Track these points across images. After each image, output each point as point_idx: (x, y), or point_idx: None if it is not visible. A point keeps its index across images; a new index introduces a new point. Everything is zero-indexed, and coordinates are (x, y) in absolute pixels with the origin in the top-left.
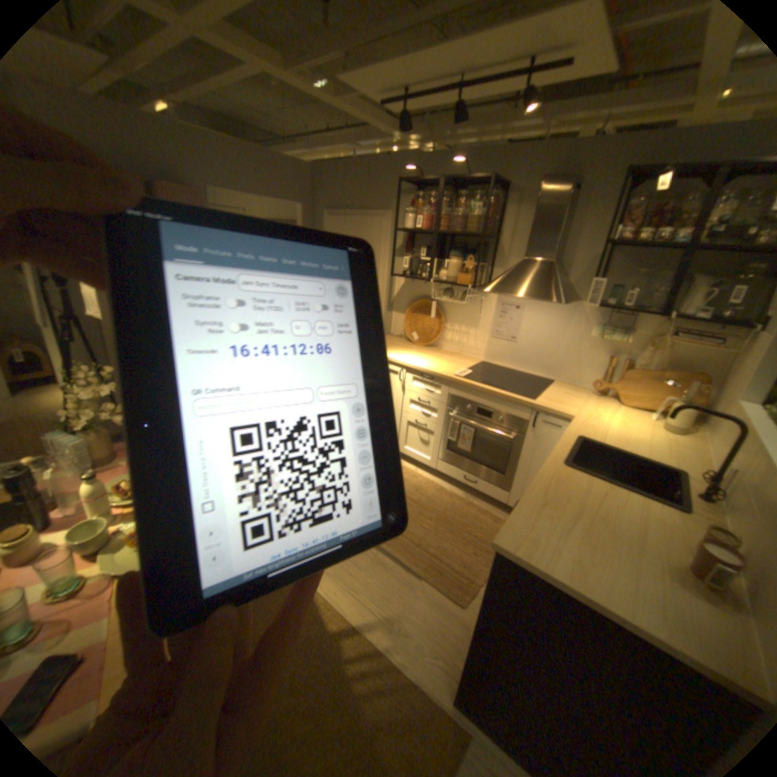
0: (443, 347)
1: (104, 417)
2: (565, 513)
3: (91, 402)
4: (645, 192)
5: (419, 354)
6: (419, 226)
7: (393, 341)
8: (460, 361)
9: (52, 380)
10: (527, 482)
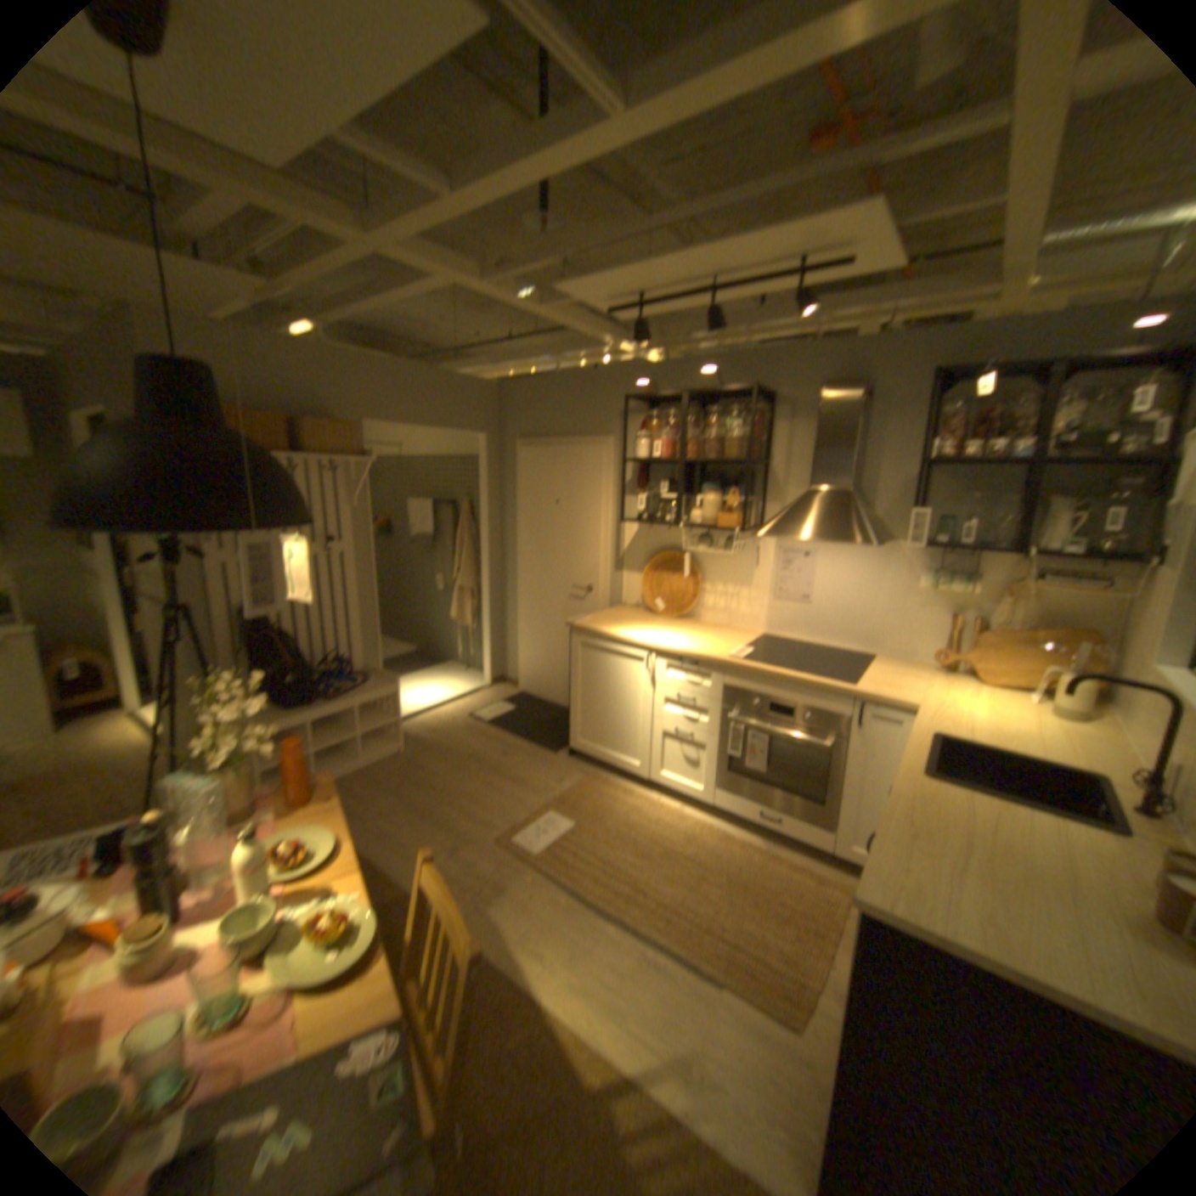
0: (700, 618)
1: (242, 752)
2: (946, 849)
3: (227, 731)
4: (959, 398)
5: (669, 631)
6: (652, 455)
7: (626, 614)
8: (730, 637)
9: (107, 709)
10: (860, 816)
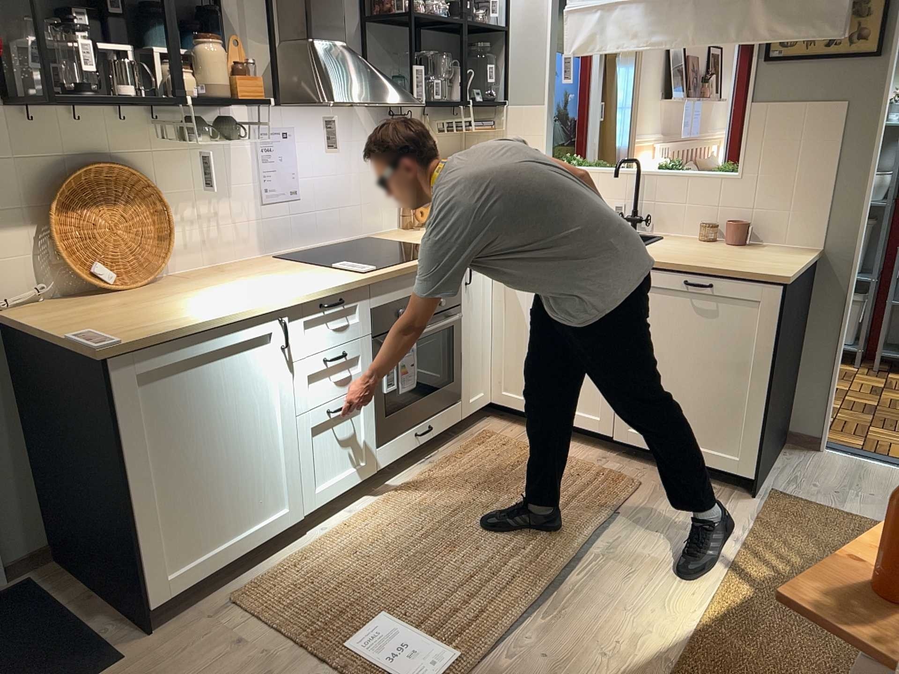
0: (171, 270)
1: None
2: (711, 259)
3: None
4: None
5: (218, 290)
6: None
7: (69, 310)
8: (267, 268)
9: None
10: (472, 367)
